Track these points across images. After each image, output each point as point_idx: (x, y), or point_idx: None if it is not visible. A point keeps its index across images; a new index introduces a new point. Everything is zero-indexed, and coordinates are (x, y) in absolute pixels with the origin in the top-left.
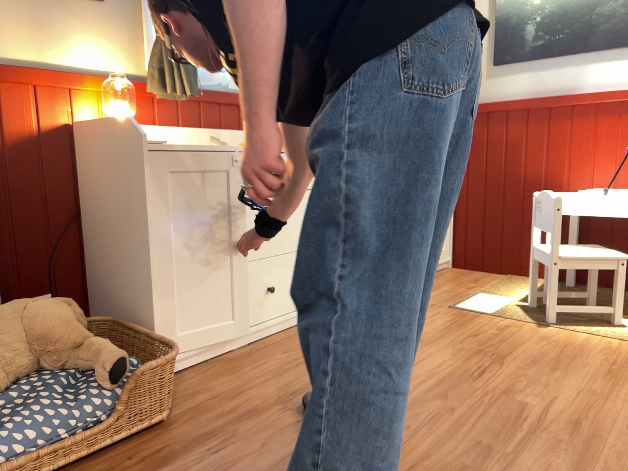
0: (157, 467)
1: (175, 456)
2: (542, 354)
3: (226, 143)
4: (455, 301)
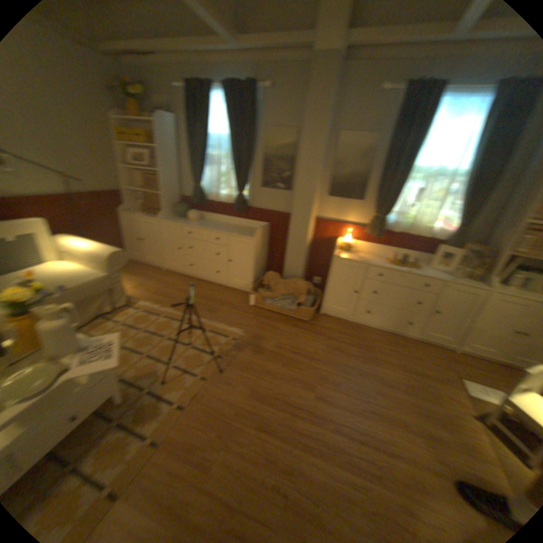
0: (294, 326)
1: (298, 327)
2: (433, 413)
3: (367, 260)
4: (473, 380)
